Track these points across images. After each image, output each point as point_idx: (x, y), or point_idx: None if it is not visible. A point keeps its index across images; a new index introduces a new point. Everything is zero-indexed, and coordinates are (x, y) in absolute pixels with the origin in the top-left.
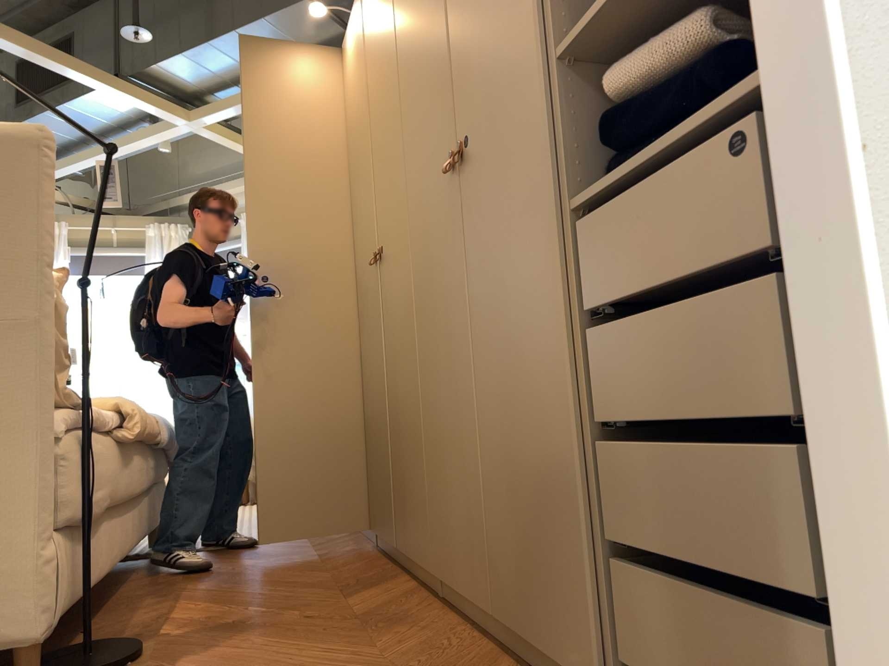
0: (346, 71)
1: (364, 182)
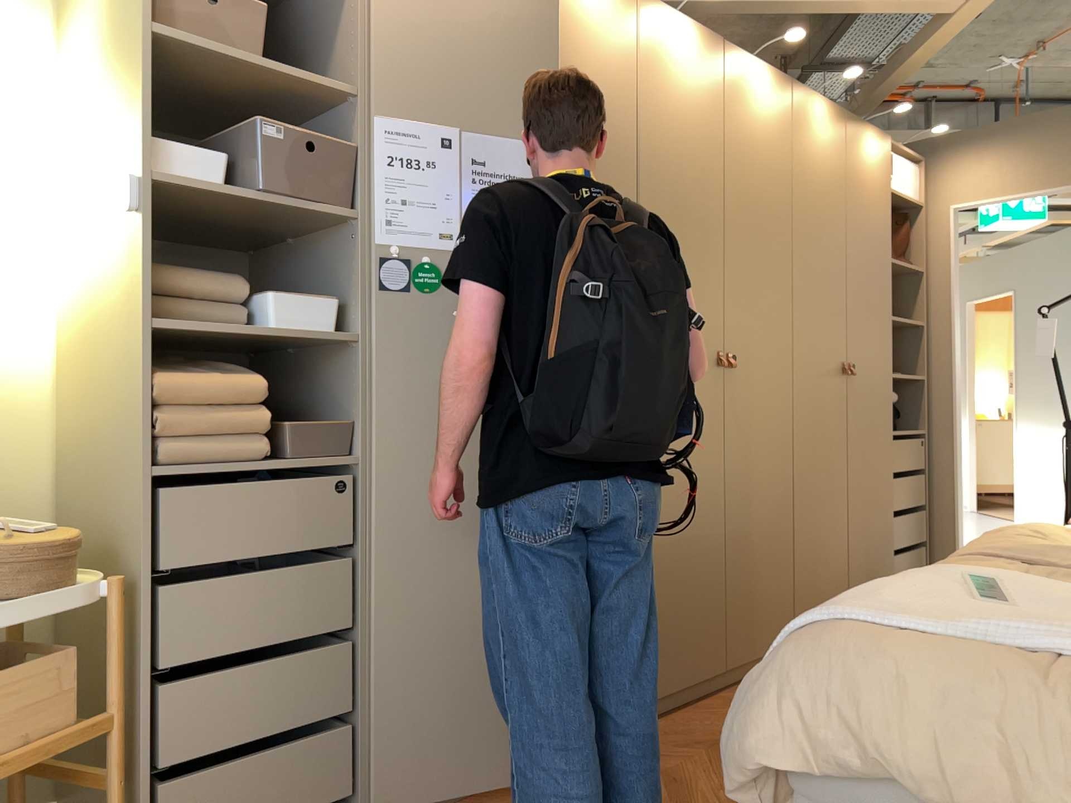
0: (642, 33)
1: (689, 245)
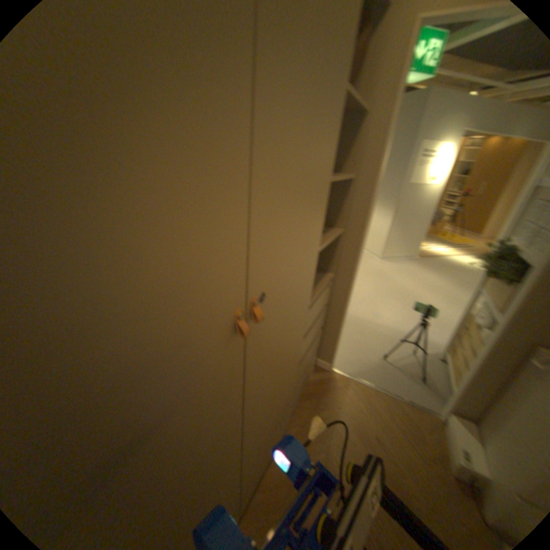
0: None
1: None
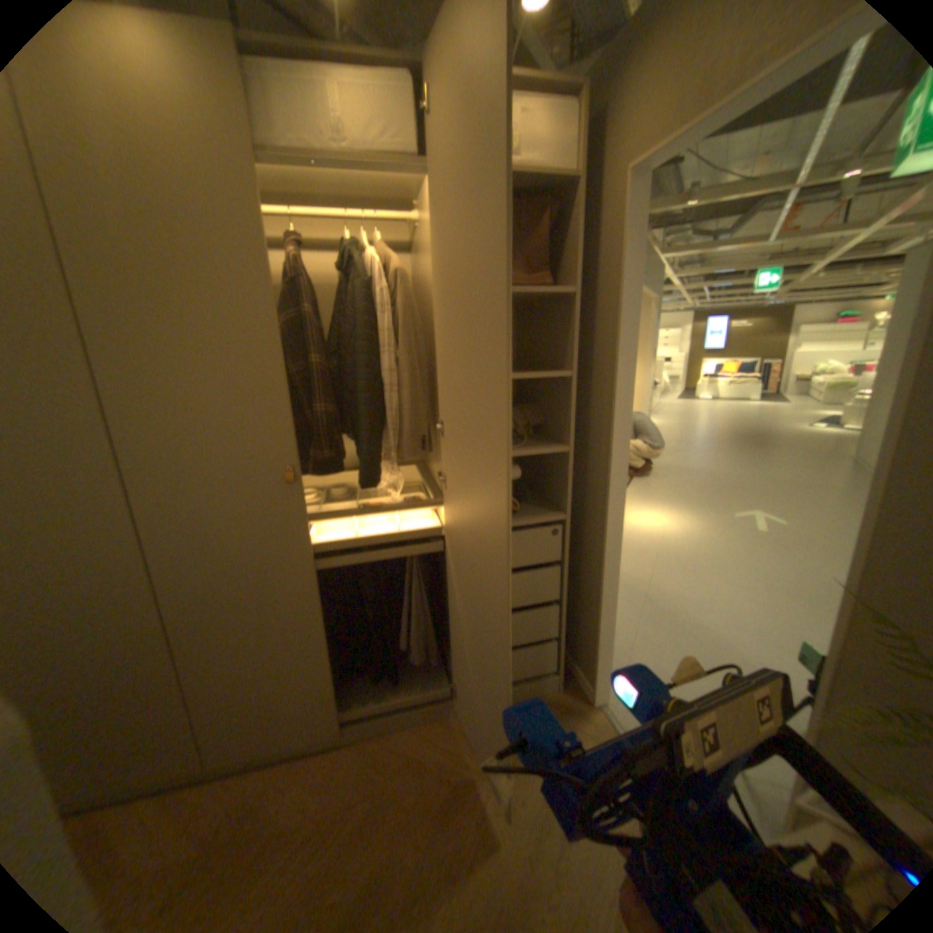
0: None
1: None
